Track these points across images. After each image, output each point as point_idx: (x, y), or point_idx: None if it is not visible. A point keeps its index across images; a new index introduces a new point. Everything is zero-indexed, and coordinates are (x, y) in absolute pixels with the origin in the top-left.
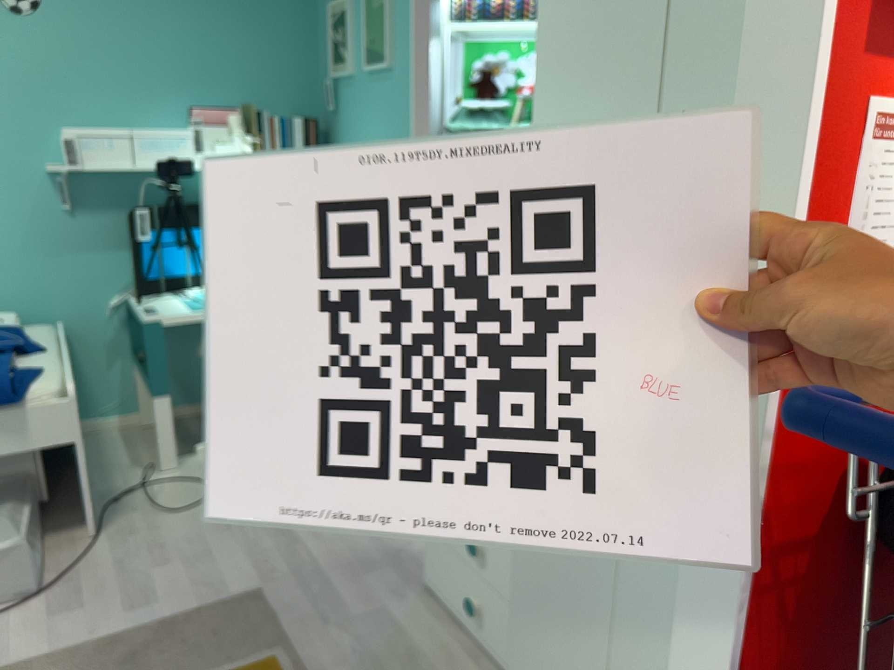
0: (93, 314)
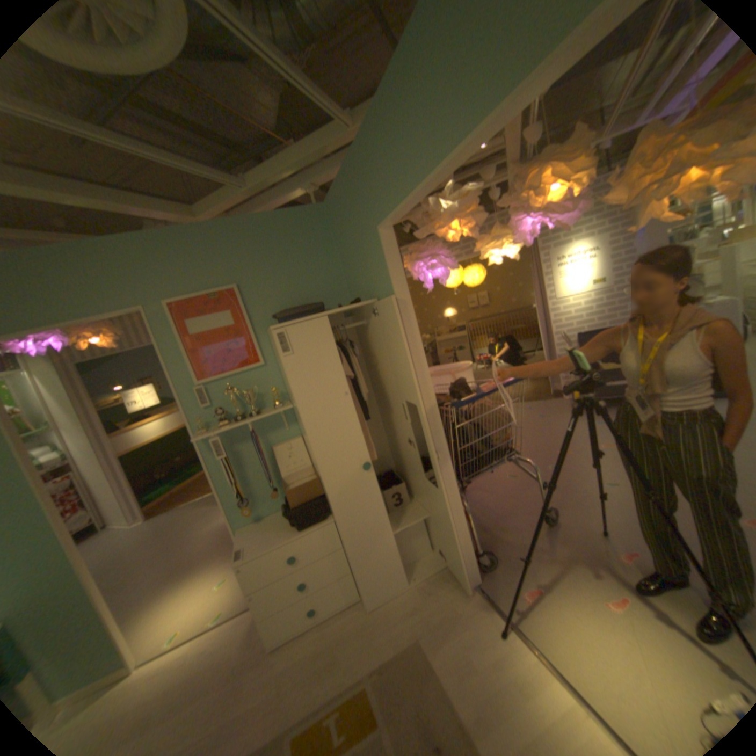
0: None
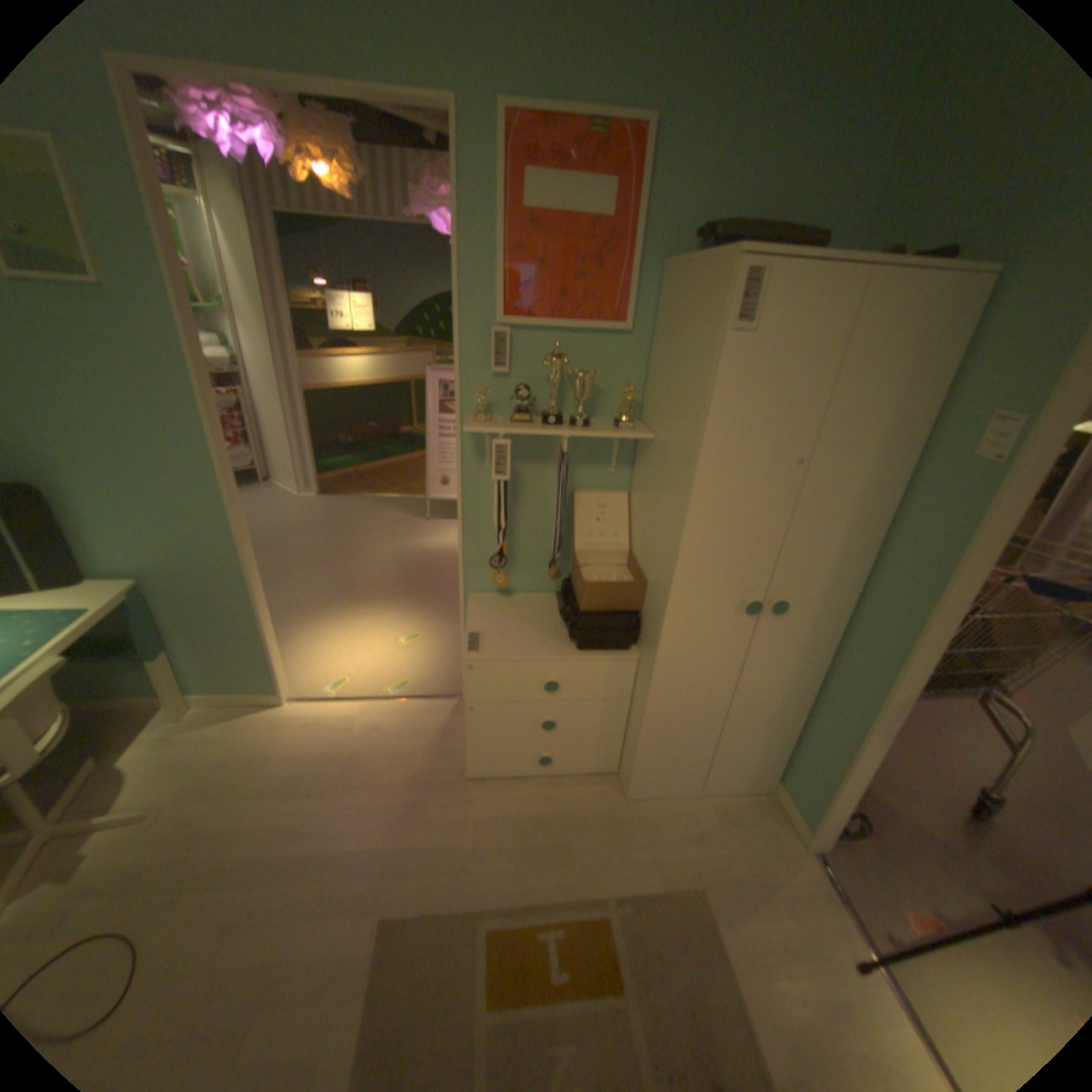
0: None
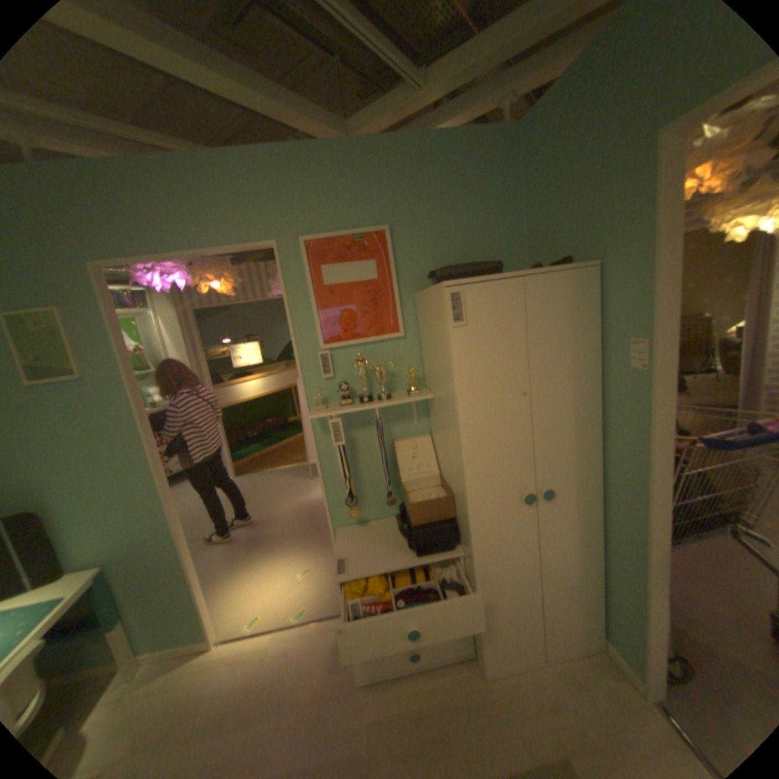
0: None
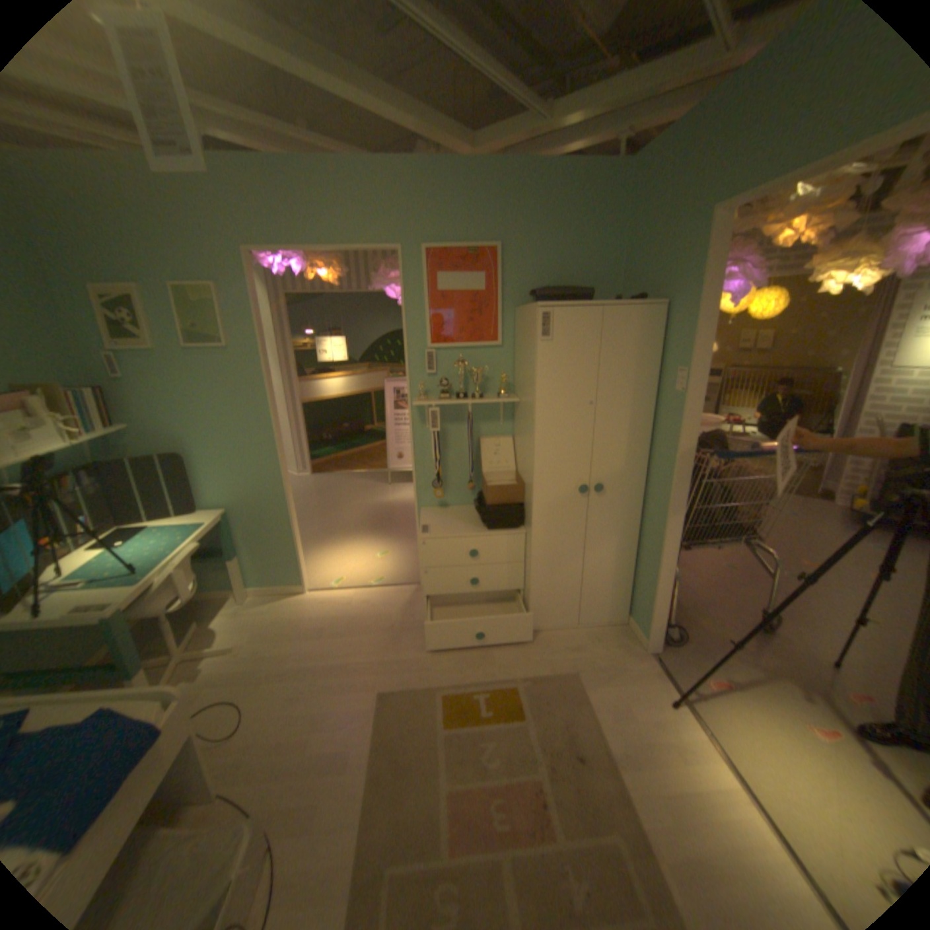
0: None
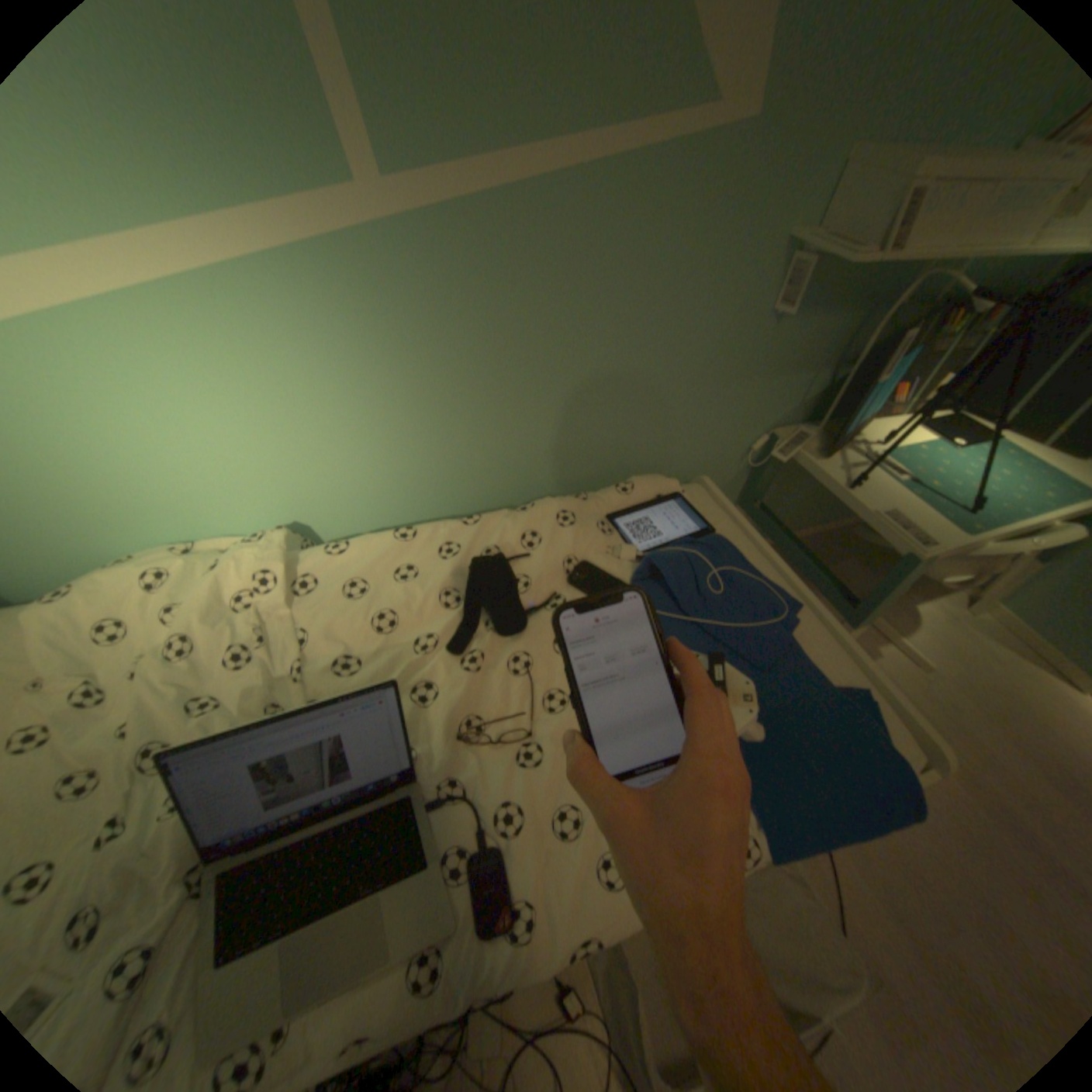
0: (728, 457)
